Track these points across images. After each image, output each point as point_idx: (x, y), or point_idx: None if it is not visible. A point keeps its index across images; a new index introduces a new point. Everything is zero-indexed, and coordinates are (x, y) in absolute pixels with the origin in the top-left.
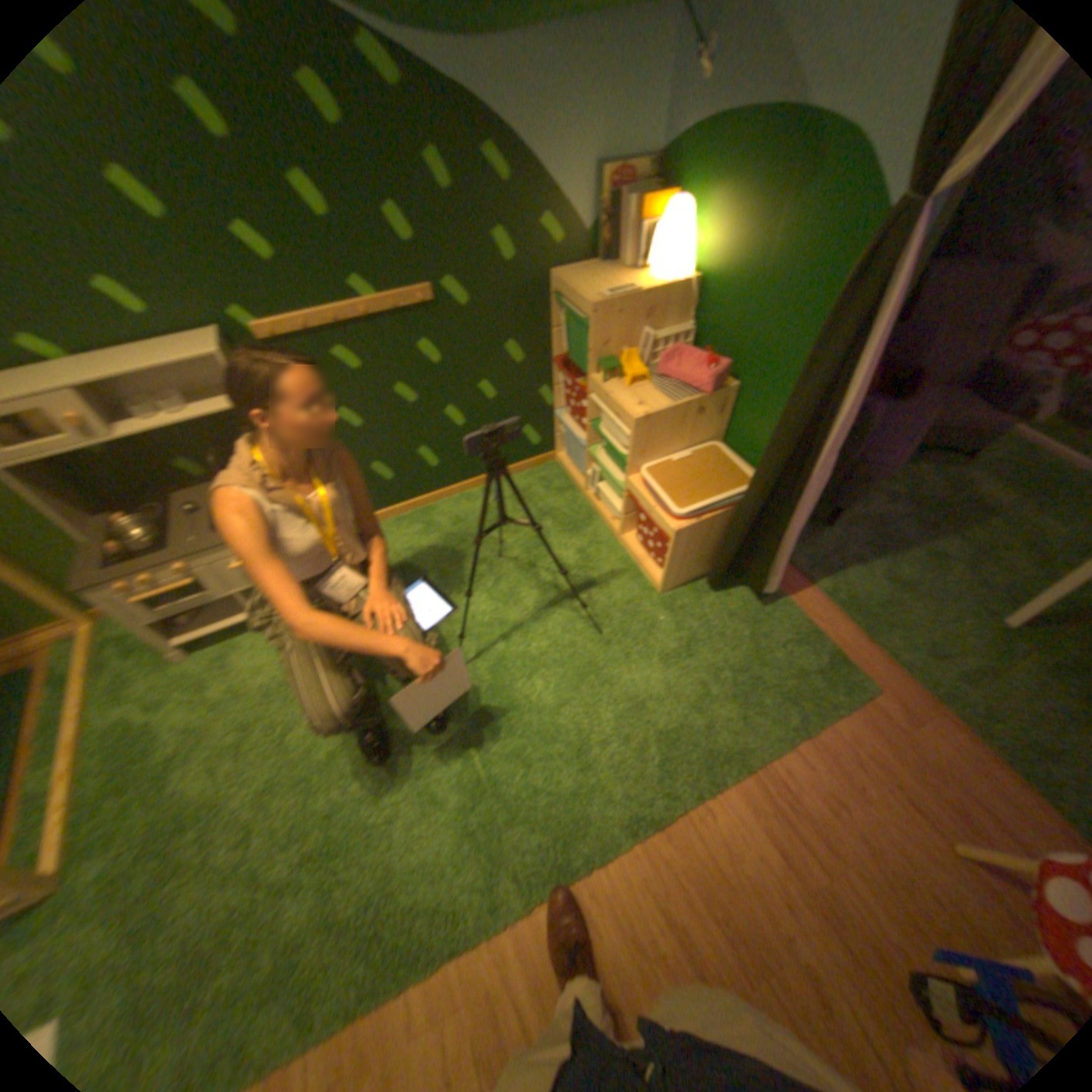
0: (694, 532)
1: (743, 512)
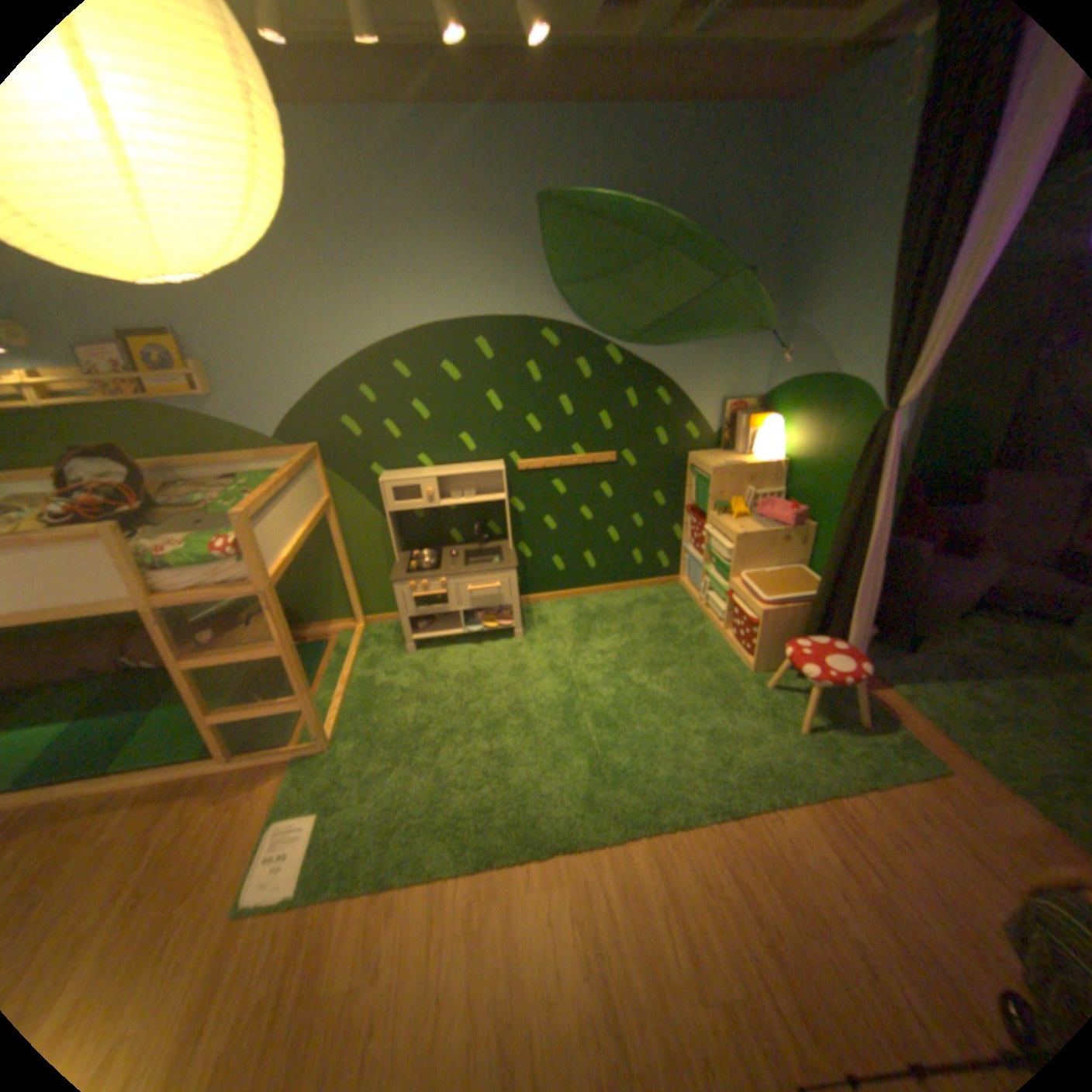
0: (778, 615)
1: (816, 603)
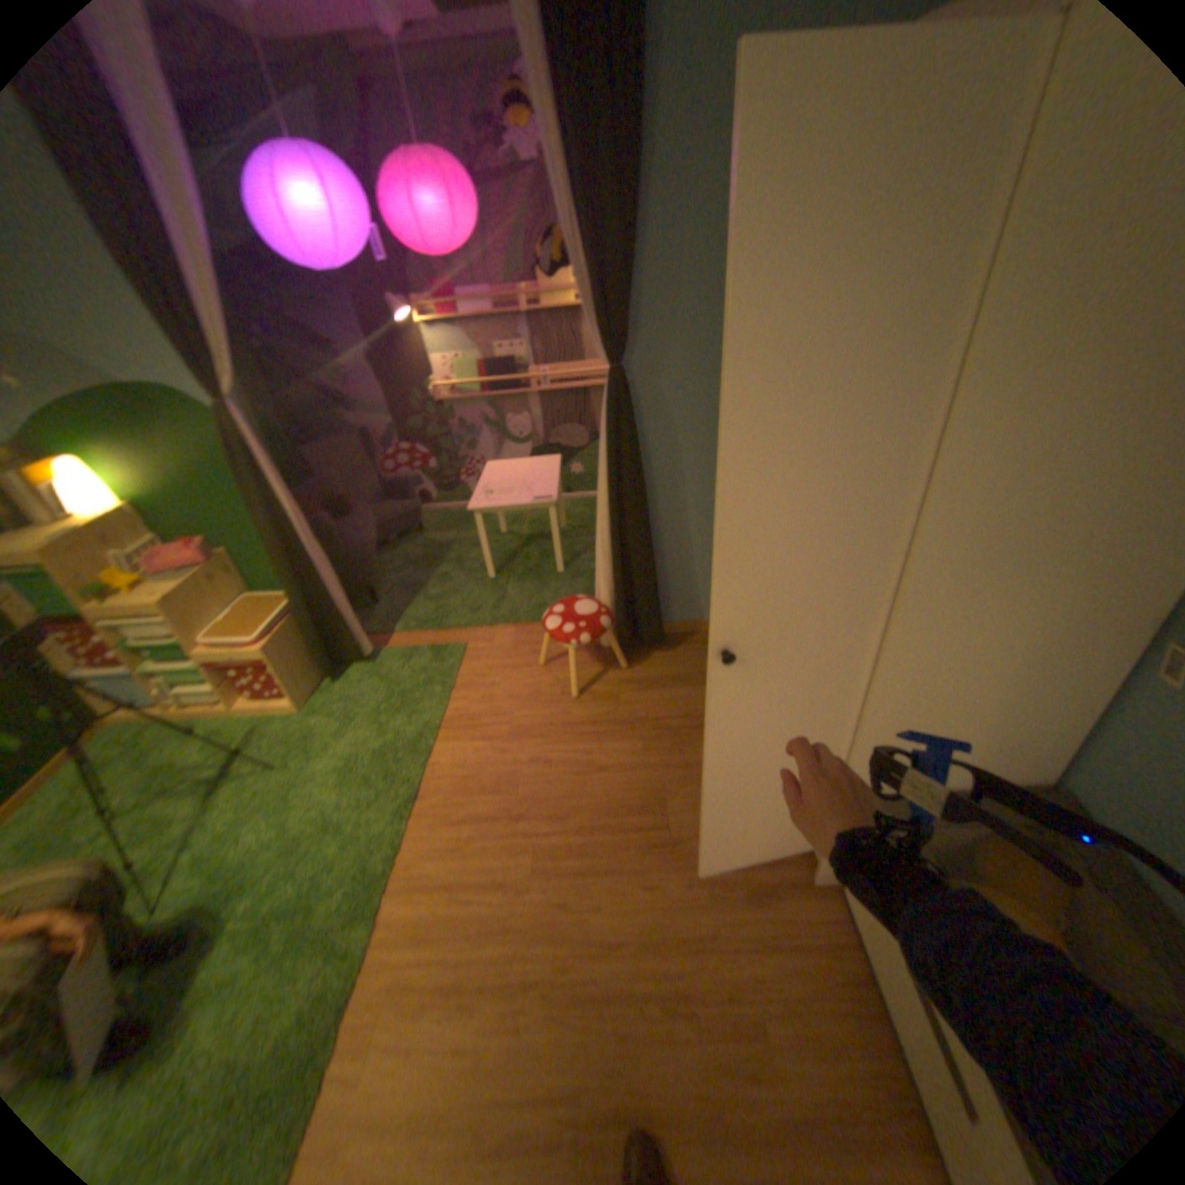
0: (276, 644)
1: (296, 609)
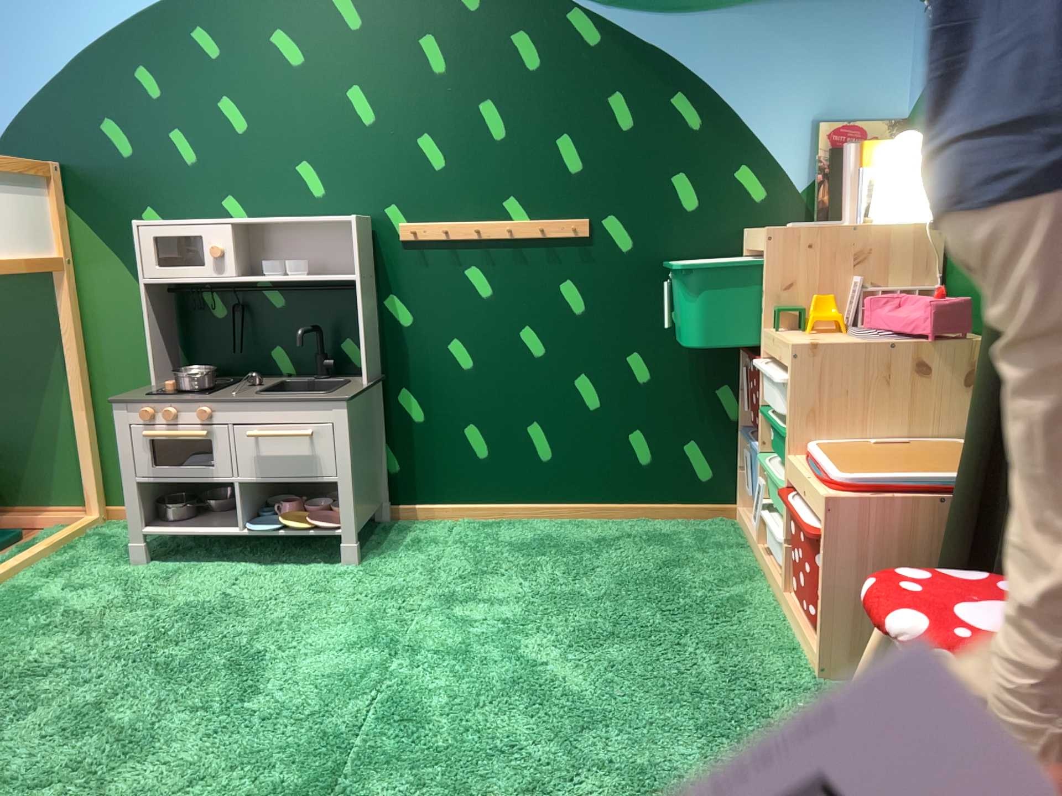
0: (873, 517)
1: (965, 486)
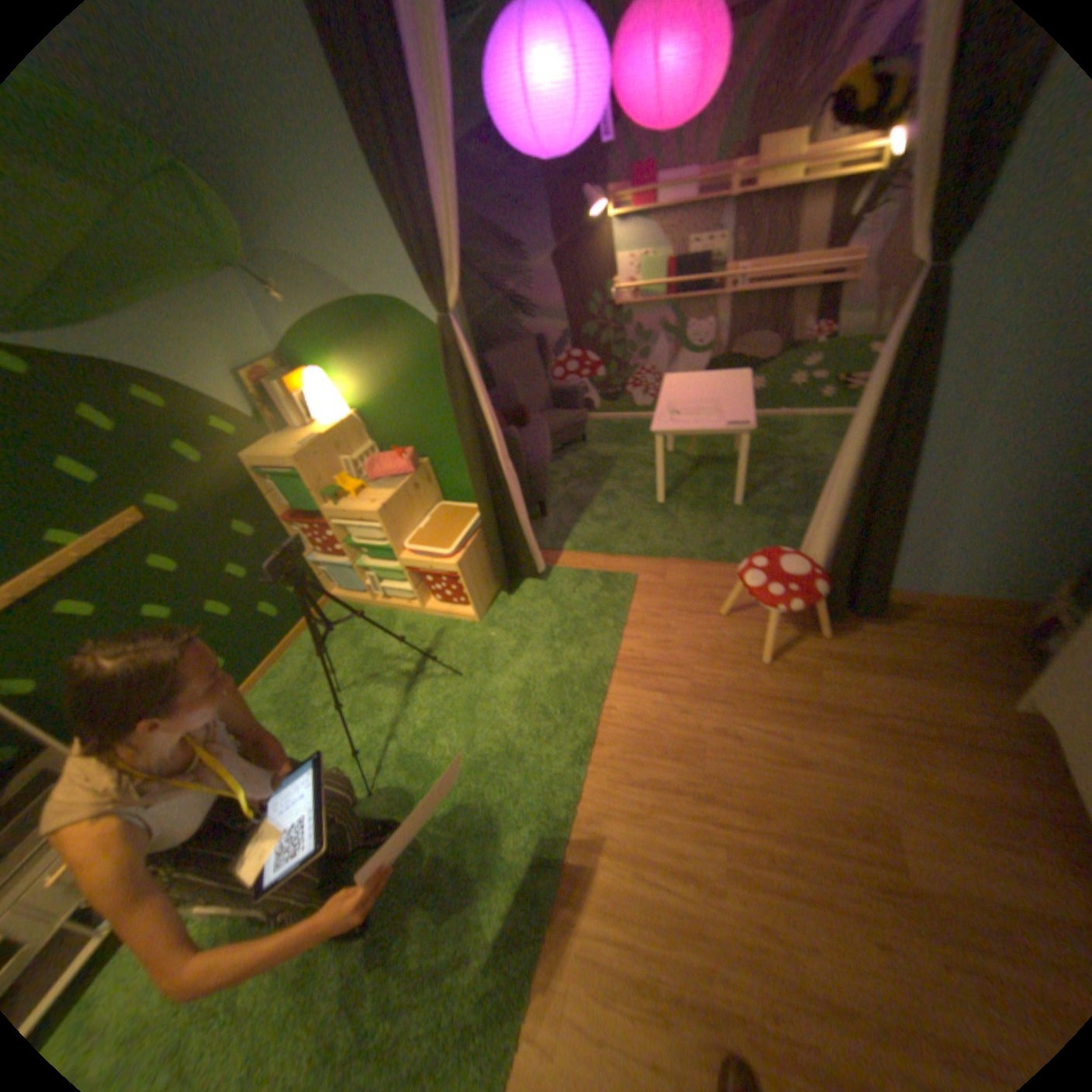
0: (467, 559)
1: (486, 526)
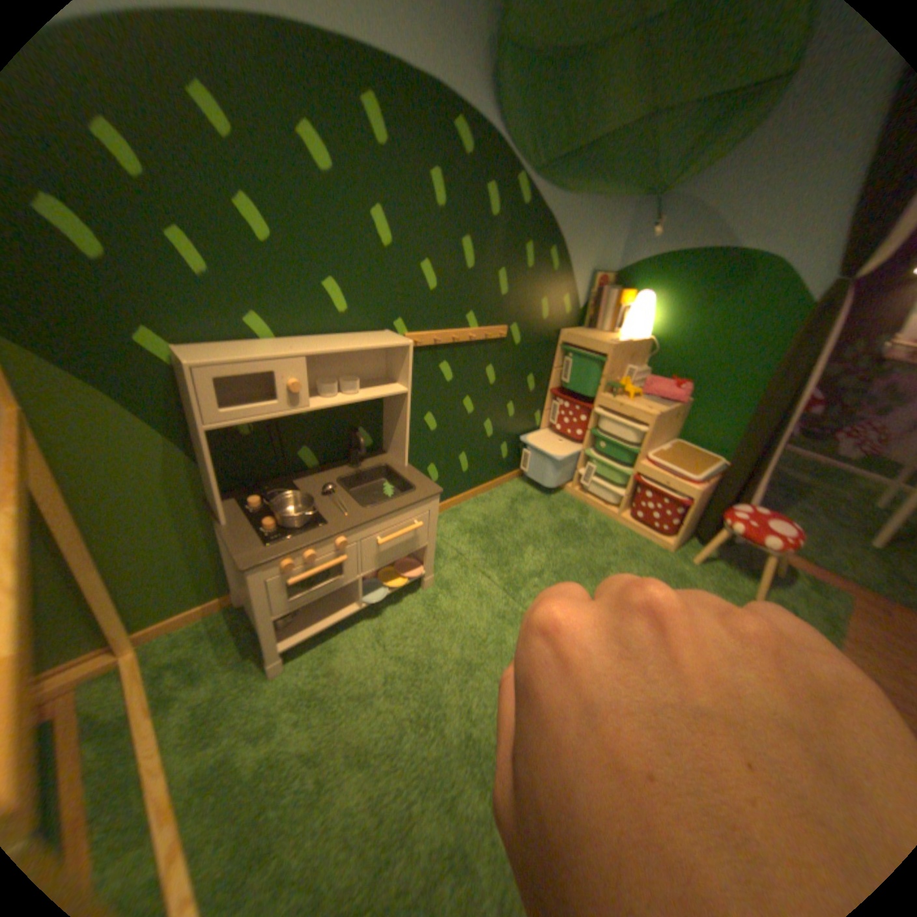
0: (707, 492)
1: (736, 474)
